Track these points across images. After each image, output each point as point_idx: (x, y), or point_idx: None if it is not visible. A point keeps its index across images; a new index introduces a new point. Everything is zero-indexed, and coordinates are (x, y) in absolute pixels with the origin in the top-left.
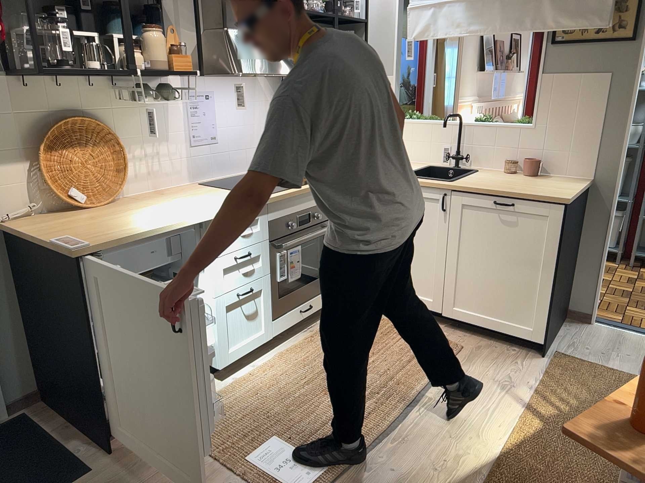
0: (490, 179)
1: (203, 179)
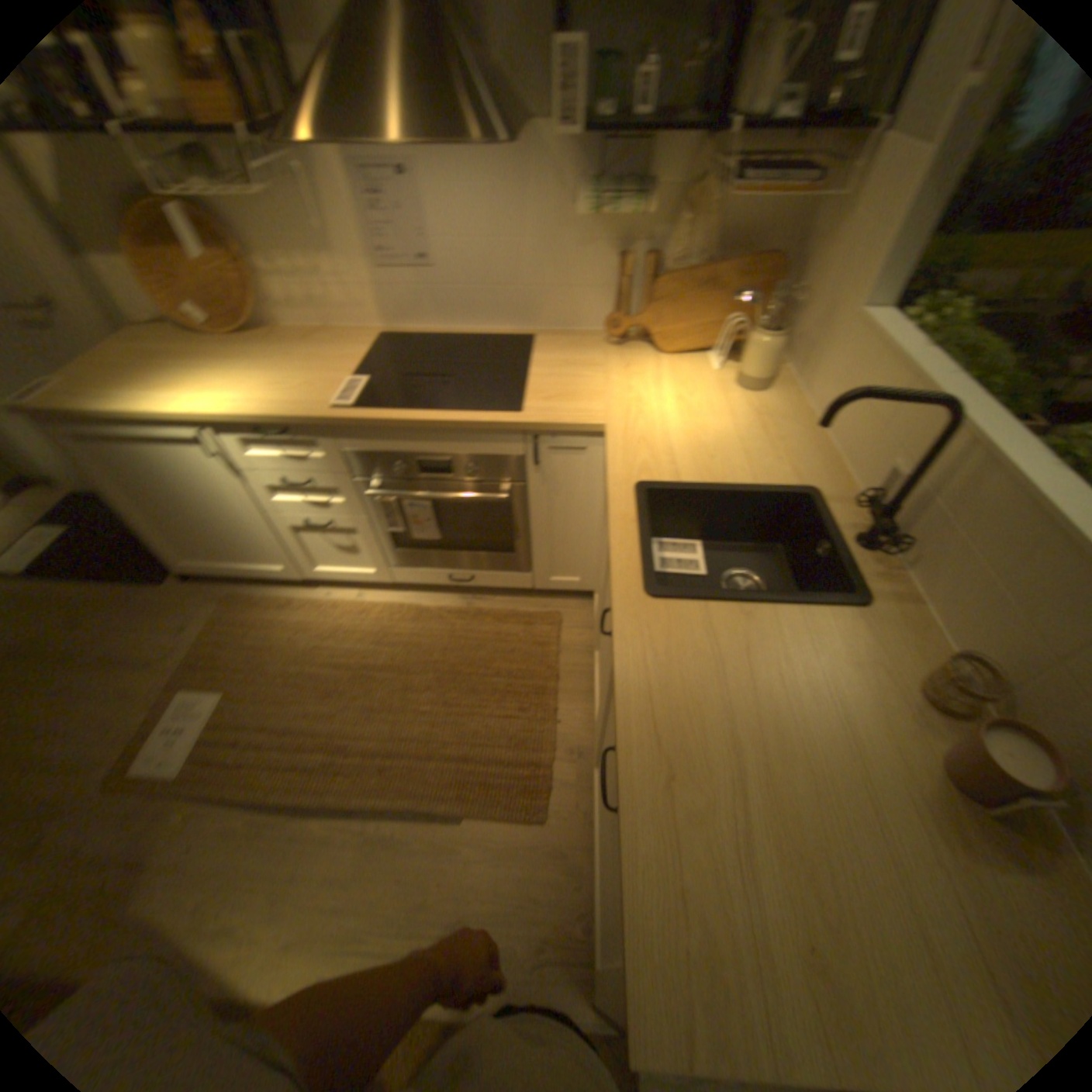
0: (762, 674)
1: (402, 325)
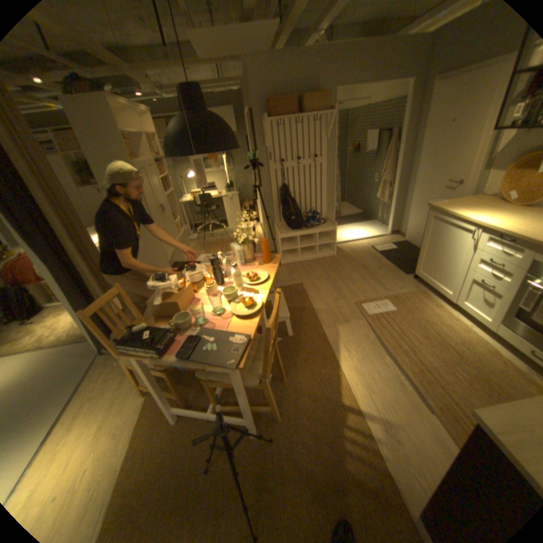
0: None
1: None
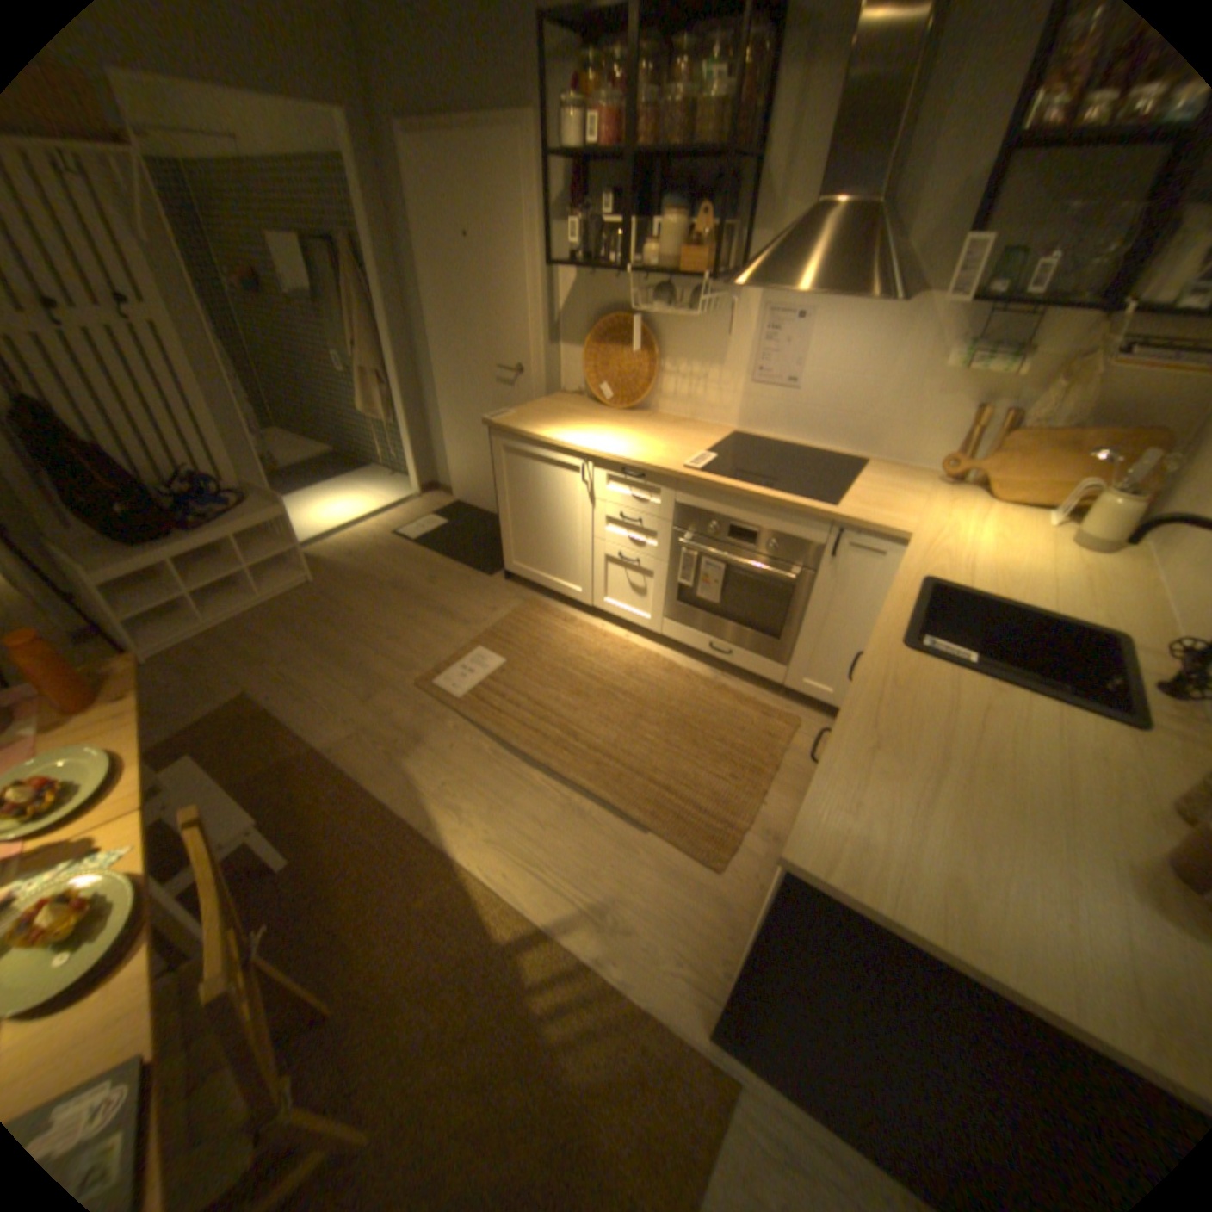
0: (995, 730)
1: (757, 430)
